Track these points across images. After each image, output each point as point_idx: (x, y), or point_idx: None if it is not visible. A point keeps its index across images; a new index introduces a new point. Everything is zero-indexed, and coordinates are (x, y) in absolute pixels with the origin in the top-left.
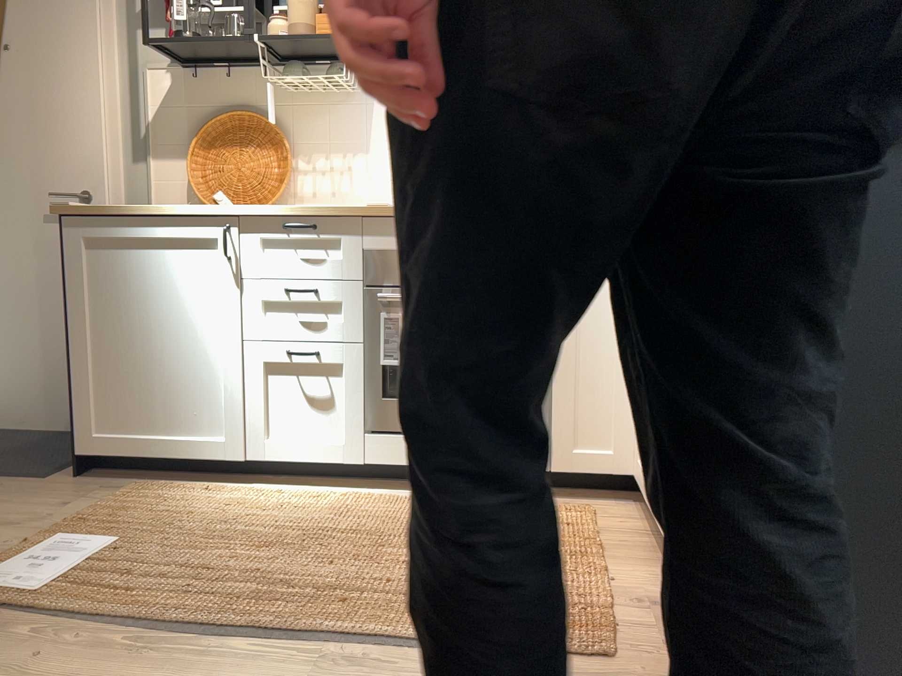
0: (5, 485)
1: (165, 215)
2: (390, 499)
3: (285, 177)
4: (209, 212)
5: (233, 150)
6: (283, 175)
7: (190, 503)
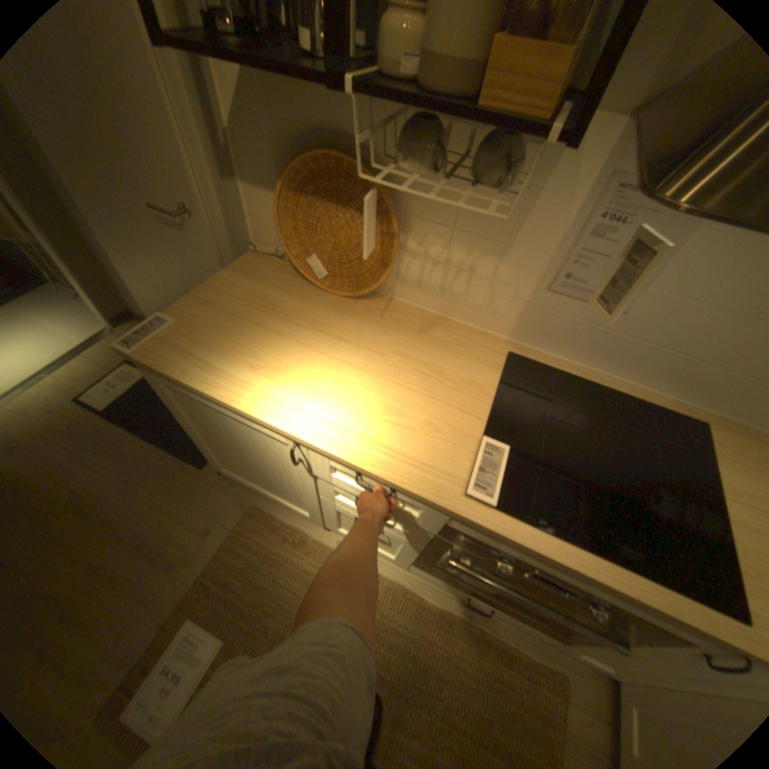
0: (176, 472)
1: (227, 406)
2: (420, 605)
3: (389, 264)
4: (274, 428)
5: (329, 205)
6: (388, 256)
7: (282, 566)
